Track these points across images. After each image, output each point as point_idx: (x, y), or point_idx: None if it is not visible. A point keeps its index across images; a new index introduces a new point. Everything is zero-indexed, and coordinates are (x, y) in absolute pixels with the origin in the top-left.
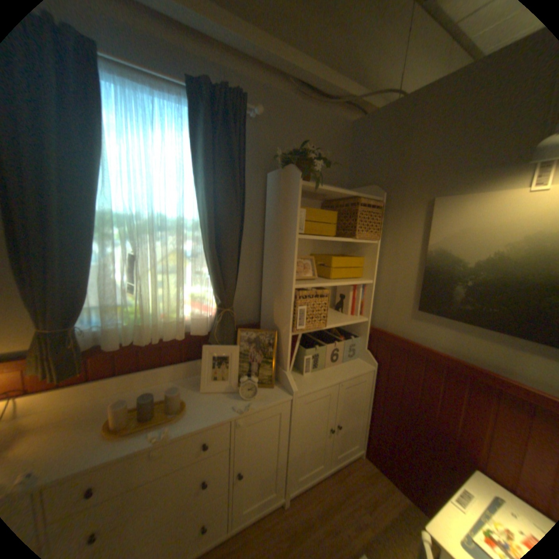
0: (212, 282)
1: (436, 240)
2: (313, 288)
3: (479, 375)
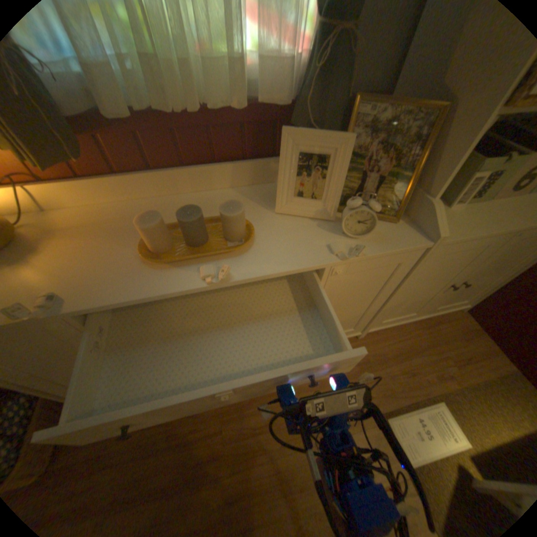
0: None
1: None
2: None
3: None
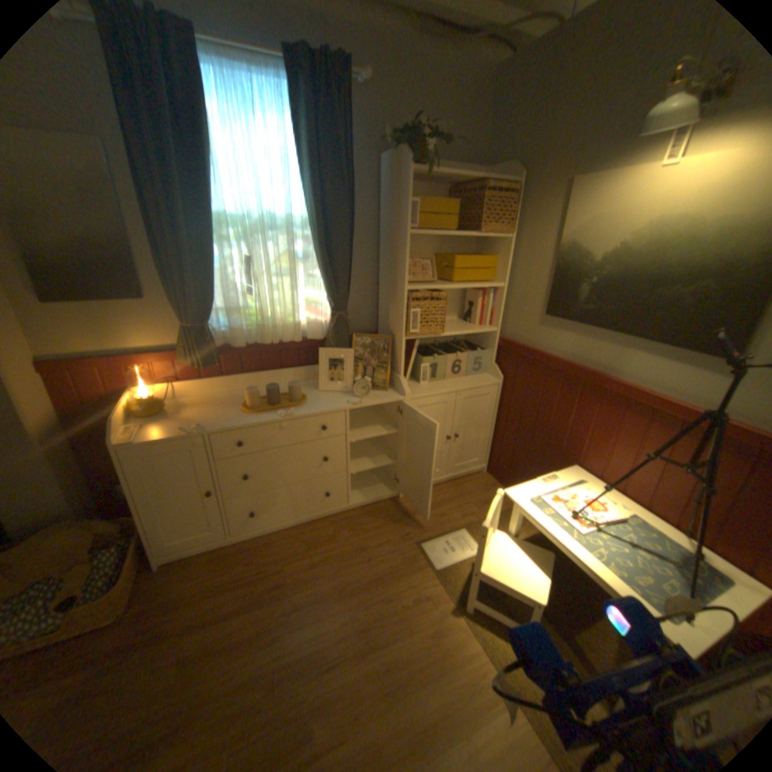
0: (325, 285)
1: (569, 231)
2: (433, 293)
3: (588, 376)
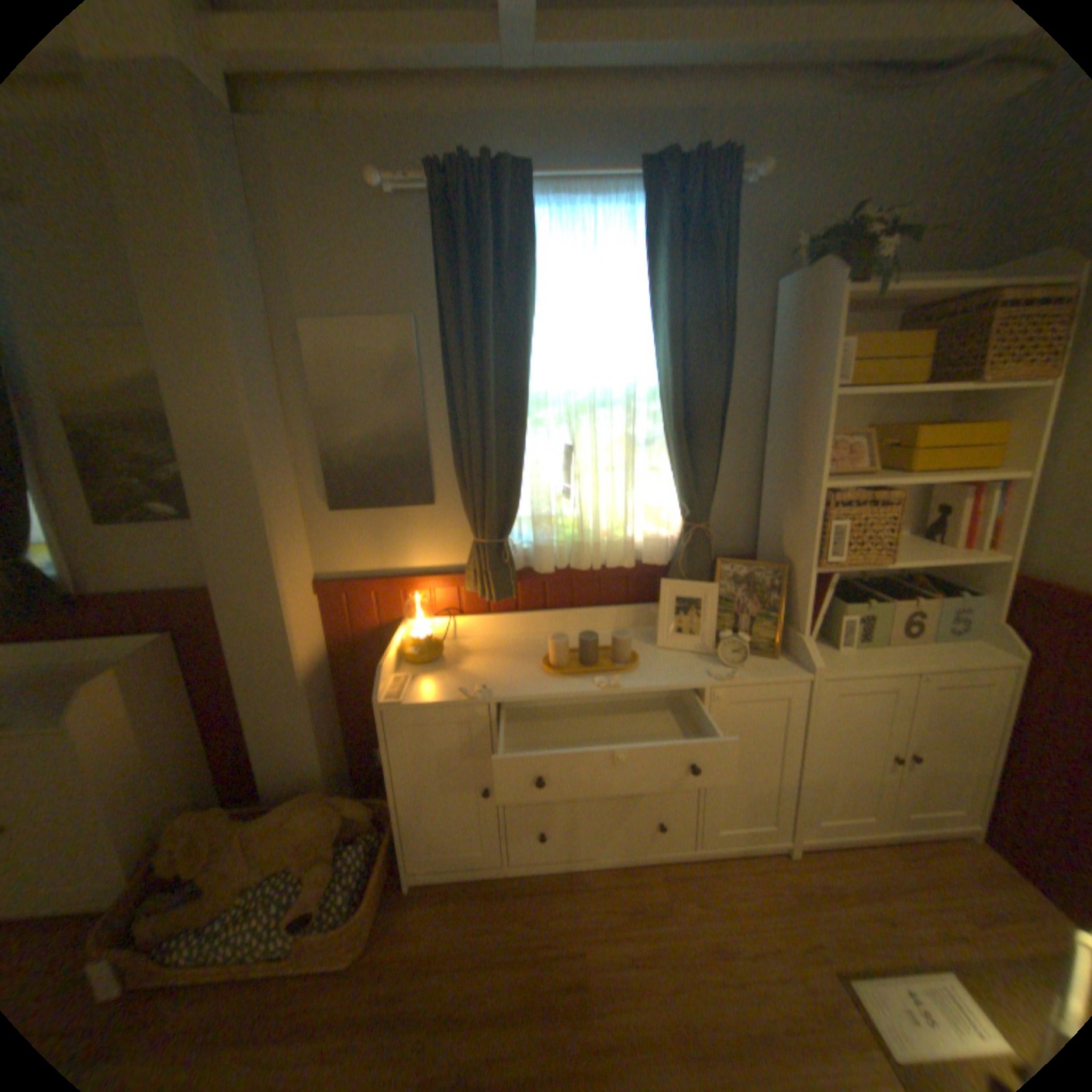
0: (676, 482)
1: None
2: (870, 491)
3: None
